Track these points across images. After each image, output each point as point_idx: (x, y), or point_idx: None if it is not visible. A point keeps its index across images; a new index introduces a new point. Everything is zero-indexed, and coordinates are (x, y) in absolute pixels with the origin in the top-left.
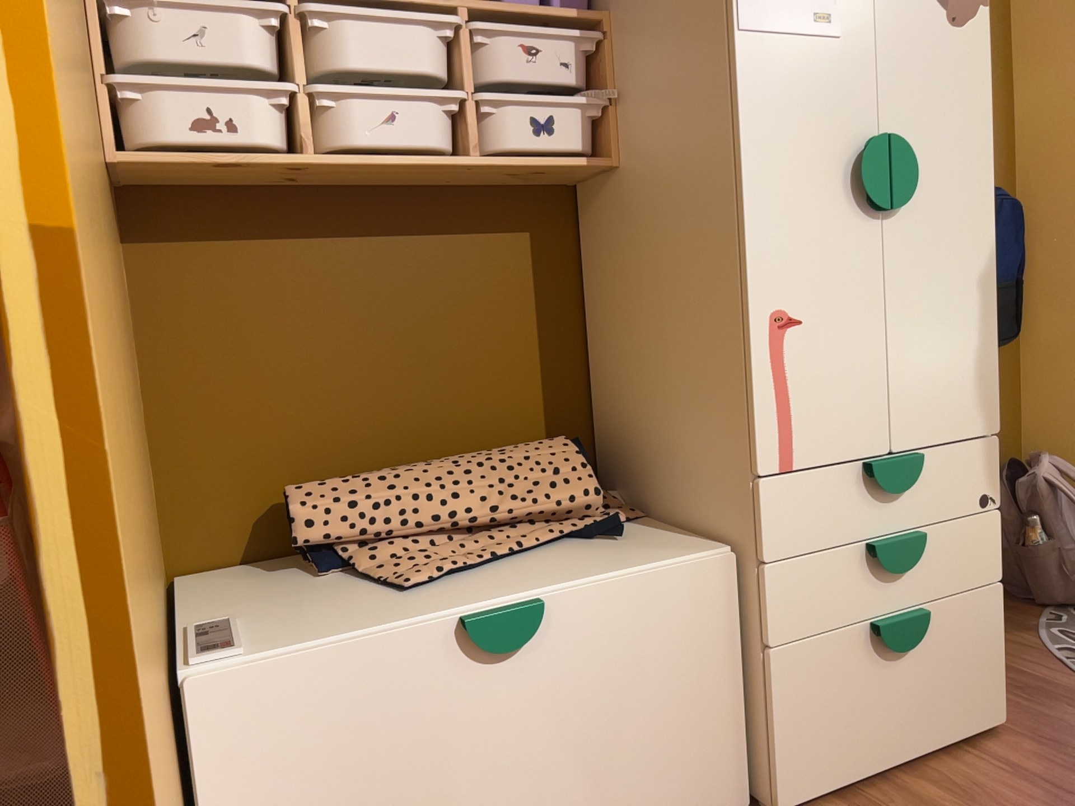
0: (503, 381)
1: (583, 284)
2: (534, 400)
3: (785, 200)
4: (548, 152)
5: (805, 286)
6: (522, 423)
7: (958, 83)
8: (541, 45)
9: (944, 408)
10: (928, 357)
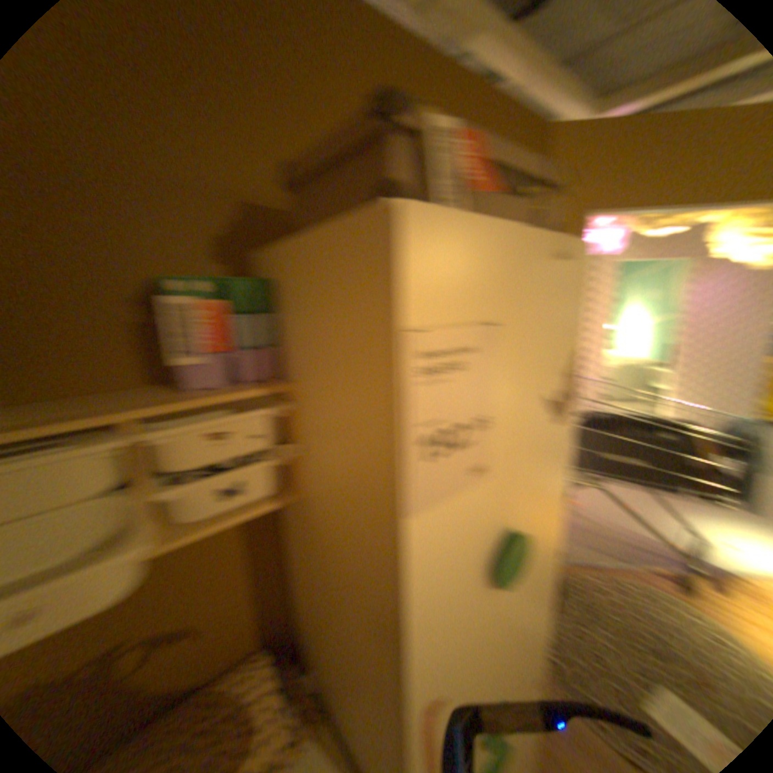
0: (221, 623)
1: (286, 534)
2: (248, 623)
3: (441, 625)
4: (241, 513)
5: (451, 672)
6: (239, 642)
7: (556, 462)
8: (229, 432)
9: (525, 663)
10: (521, 643)
